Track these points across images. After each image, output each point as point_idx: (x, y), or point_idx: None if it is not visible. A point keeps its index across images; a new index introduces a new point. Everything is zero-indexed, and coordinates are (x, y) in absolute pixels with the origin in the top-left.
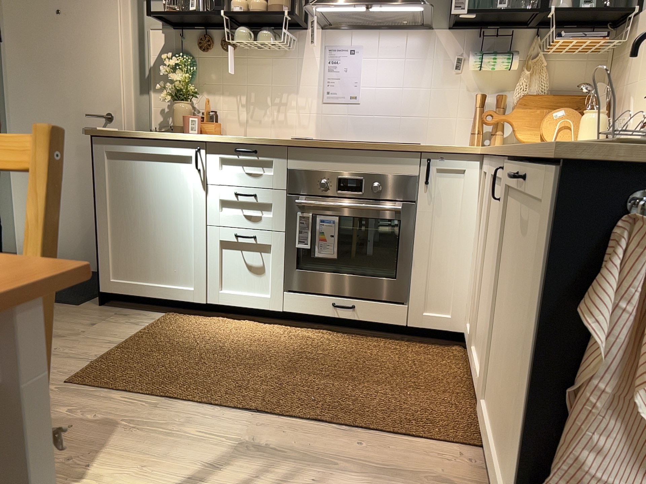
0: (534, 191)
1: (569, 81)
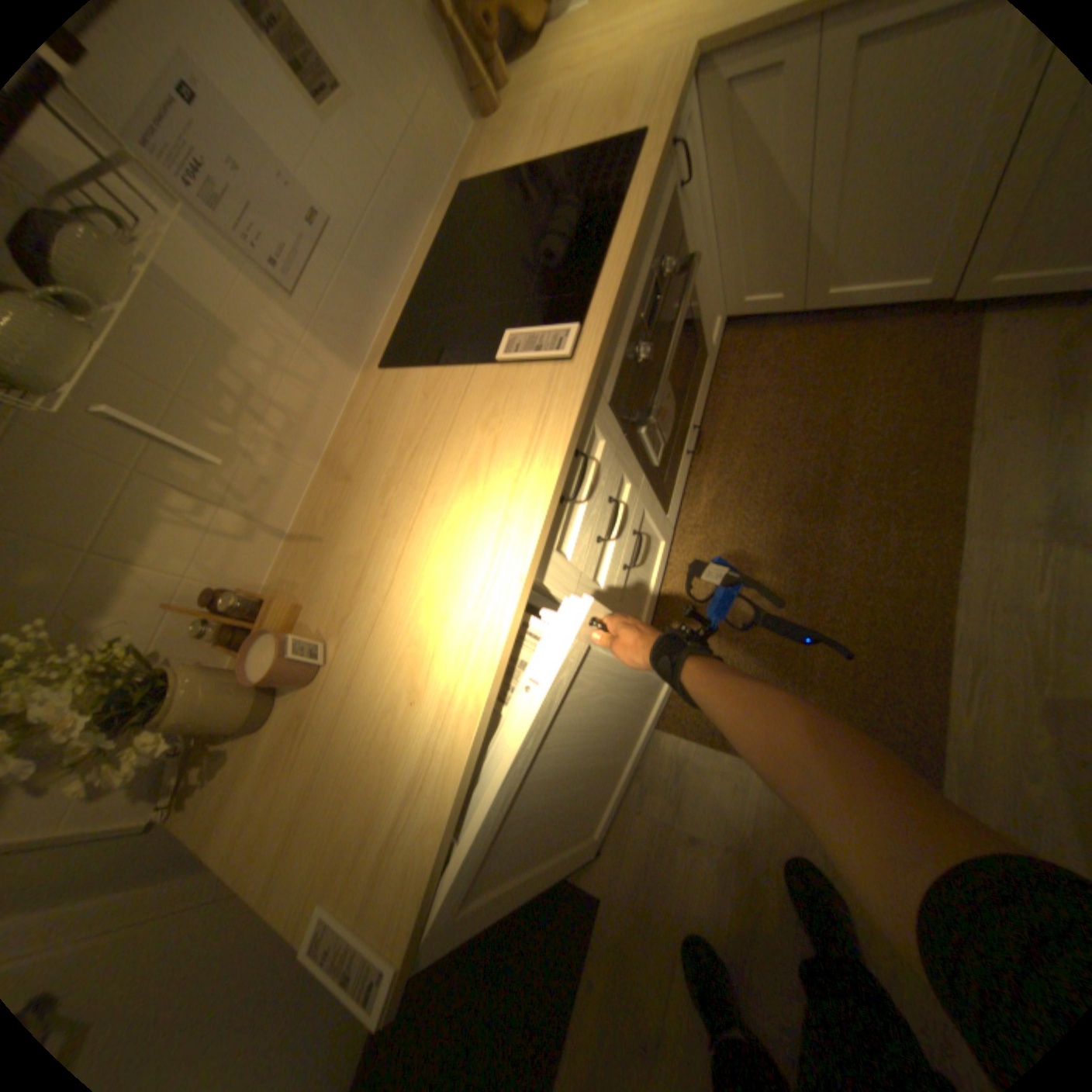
0: None
1: None
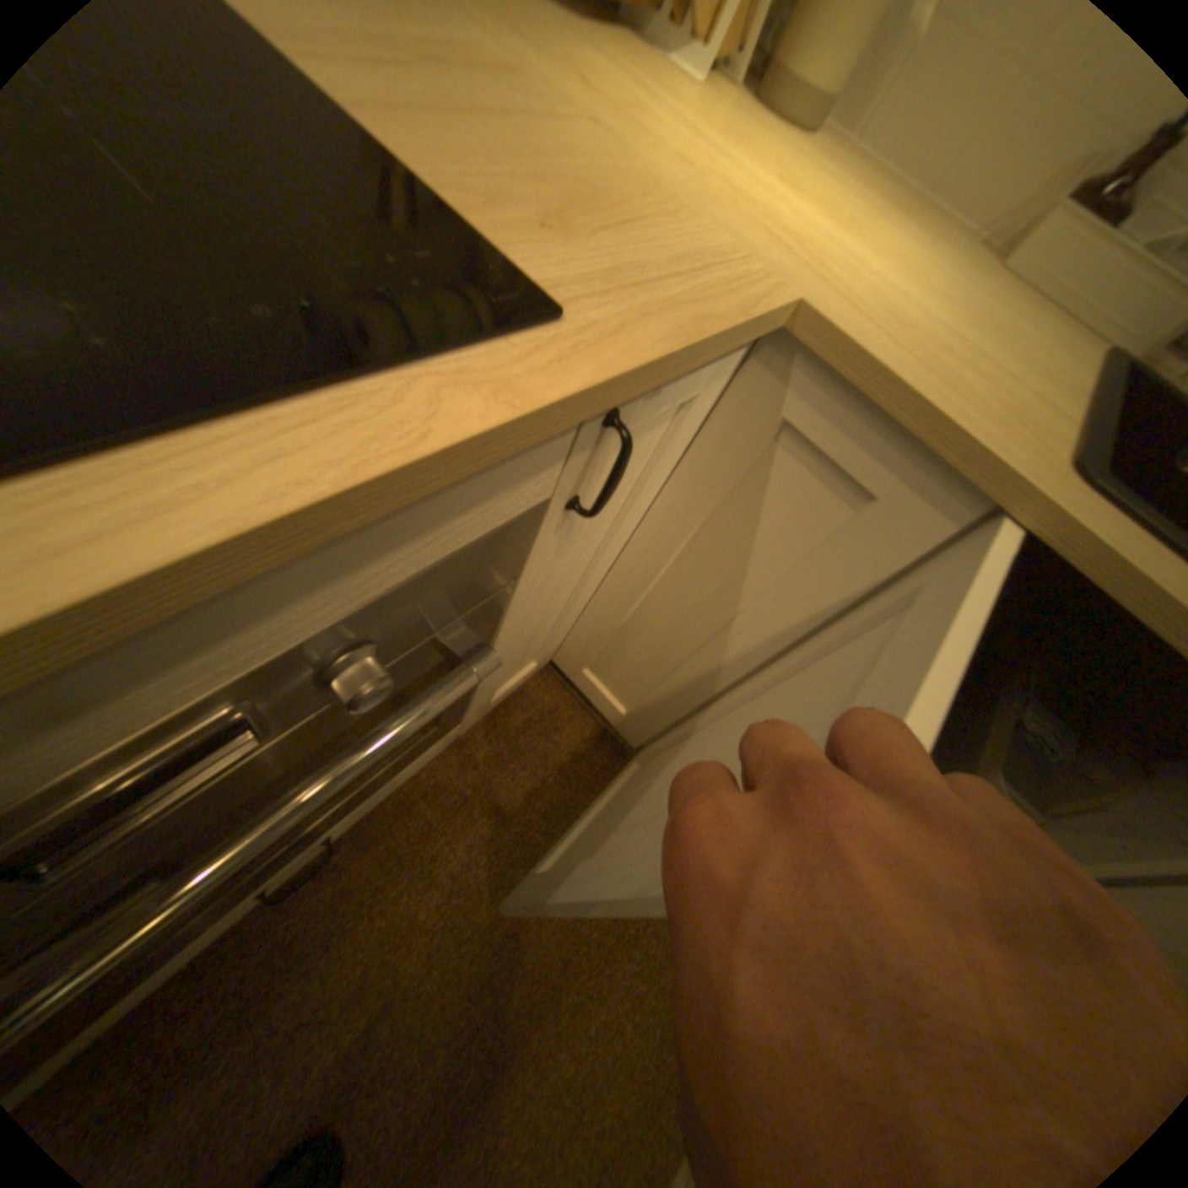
0: None
1: None
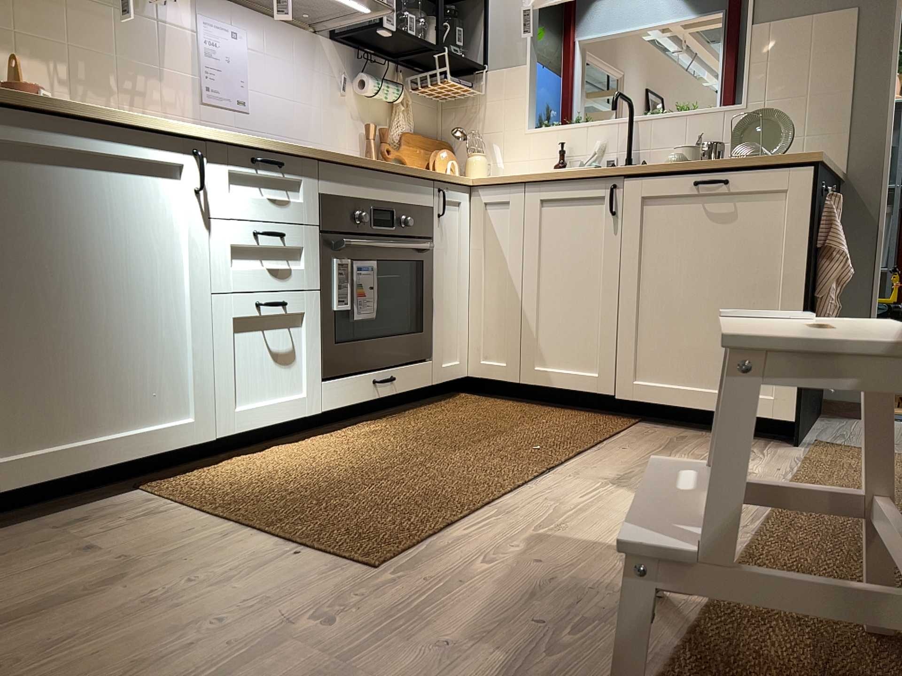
0: (753, 183)
1: (421, 121)
